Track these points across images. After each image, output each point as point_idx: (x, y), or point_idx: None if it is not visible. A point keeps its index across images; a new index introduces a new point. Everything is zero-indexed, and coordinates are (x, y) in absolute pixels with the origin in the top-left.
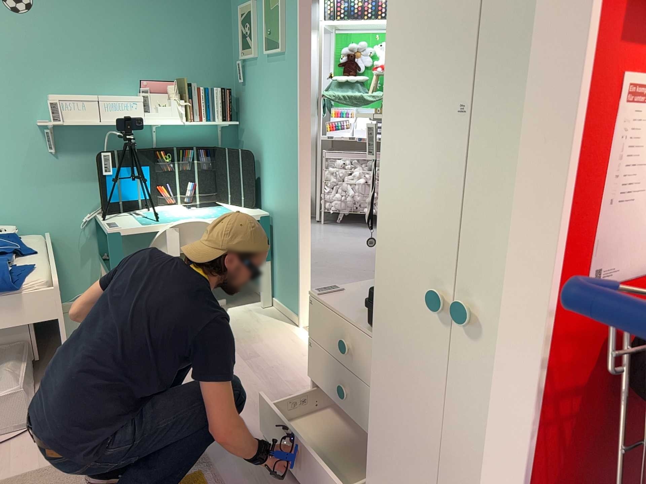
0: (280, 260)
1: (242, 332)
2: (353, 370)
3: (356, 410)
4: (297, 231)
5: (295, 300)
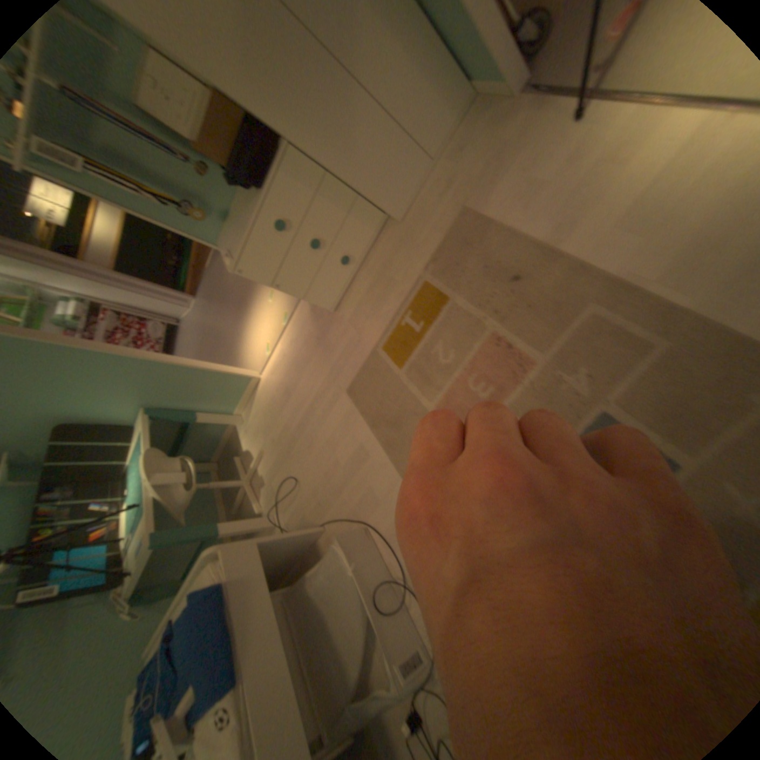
0: (196, 398)
1: (265, 418)
2: (298, 224)
3: (327, 233)
4: (166, 363)
5: (236, 379)
